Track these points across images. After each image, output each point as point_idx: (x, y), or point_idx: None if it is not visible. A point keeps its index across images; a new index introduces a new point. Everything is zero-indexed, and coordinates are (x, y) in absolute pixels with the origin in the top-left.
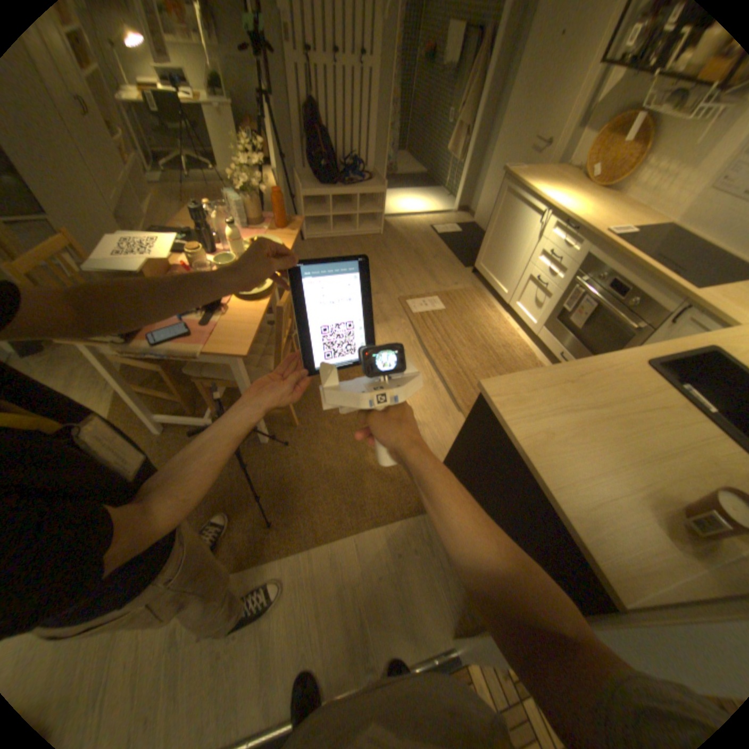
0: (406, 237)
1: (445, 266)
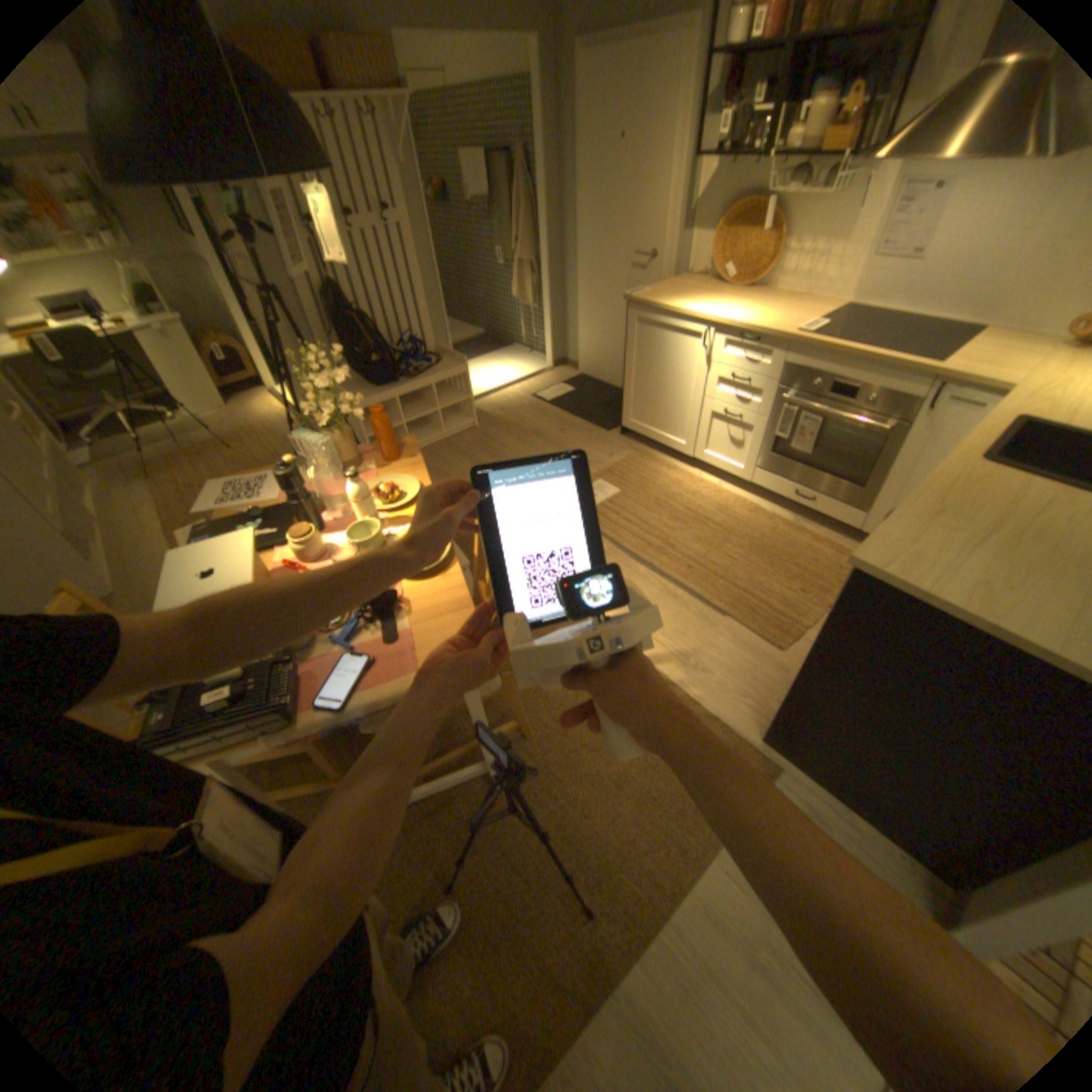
0: (510, 418)
1: (582, 437)
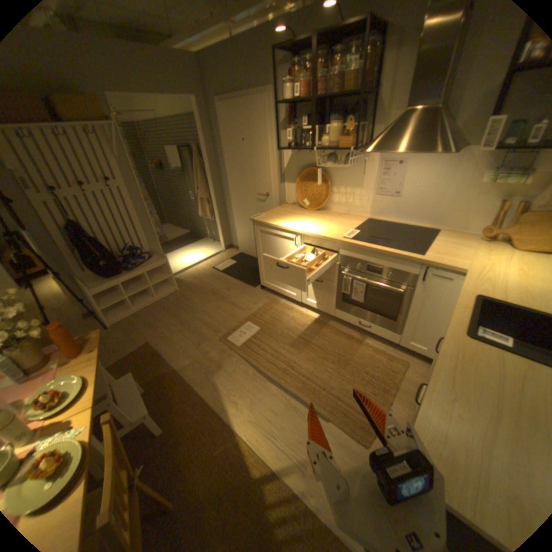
0: (199, 283)
1: (240, 292)
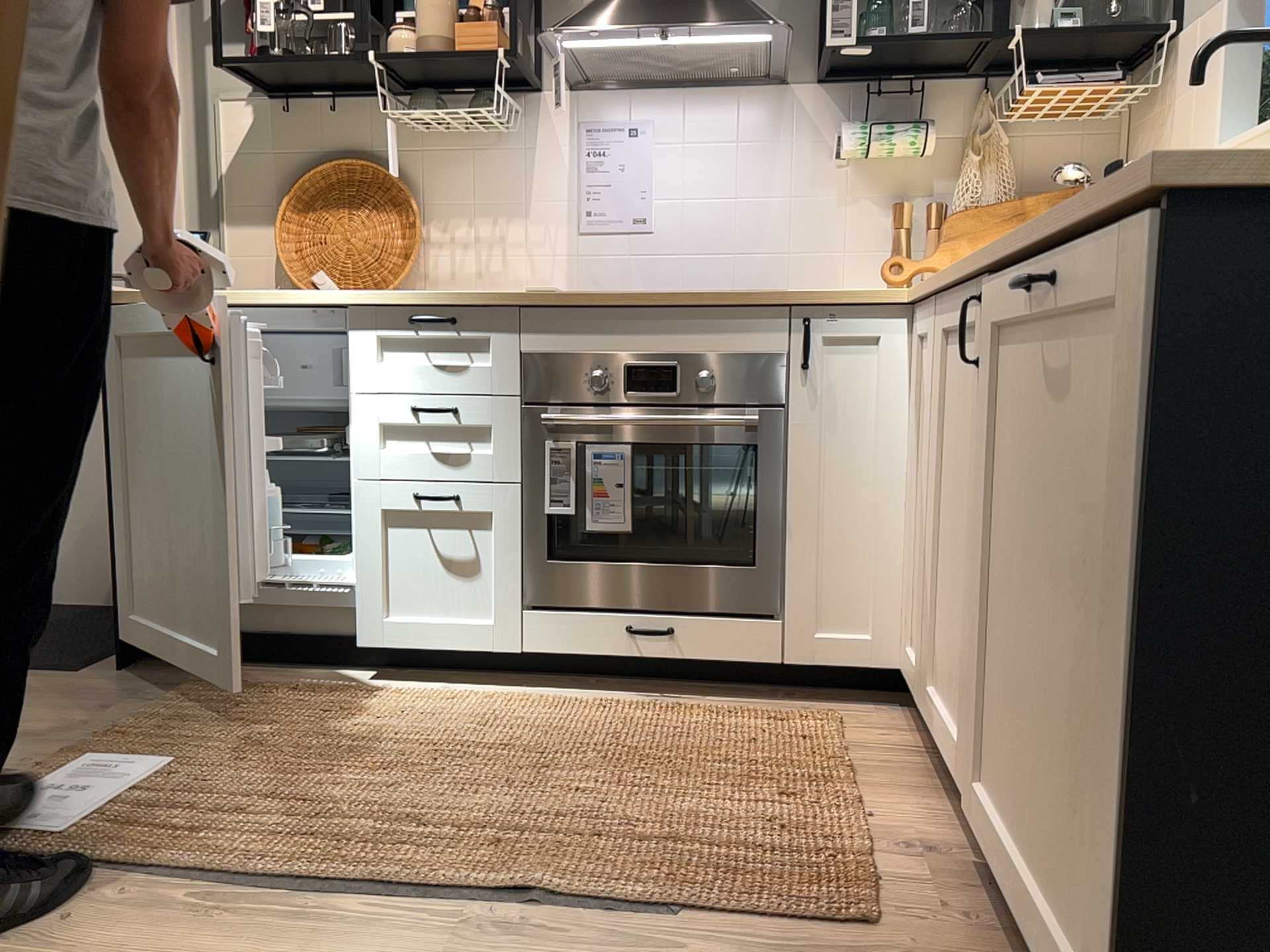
0: None
1: None
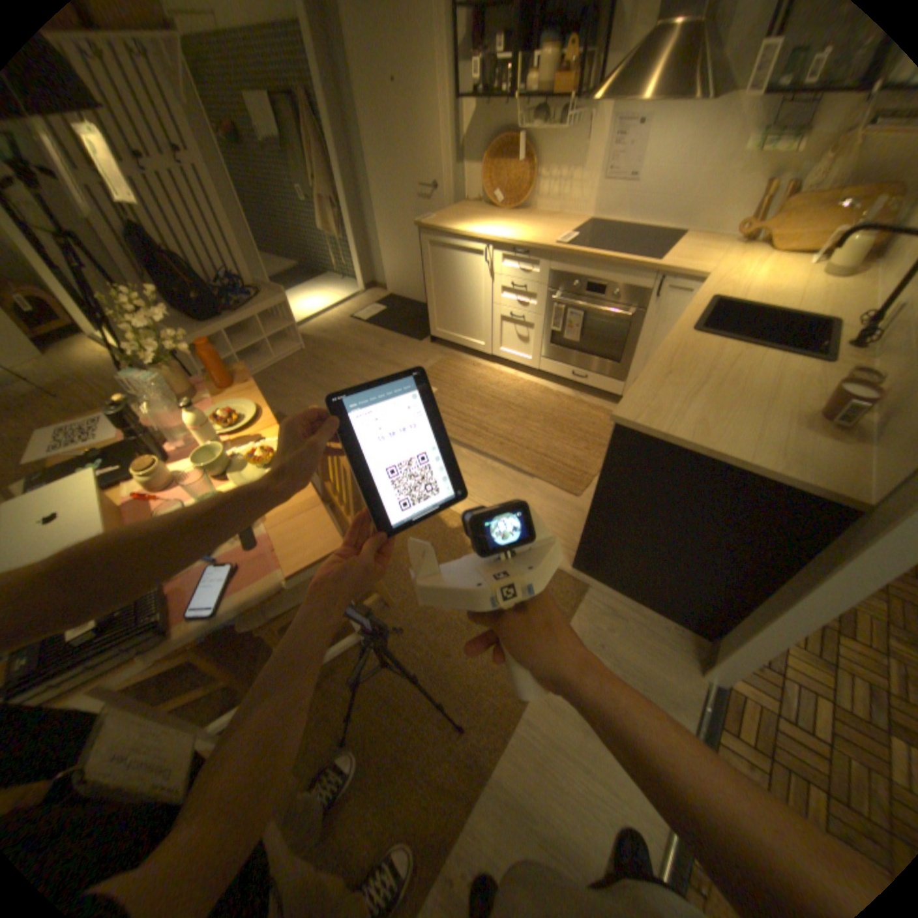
0: (334, 339)
1: (399, 348)
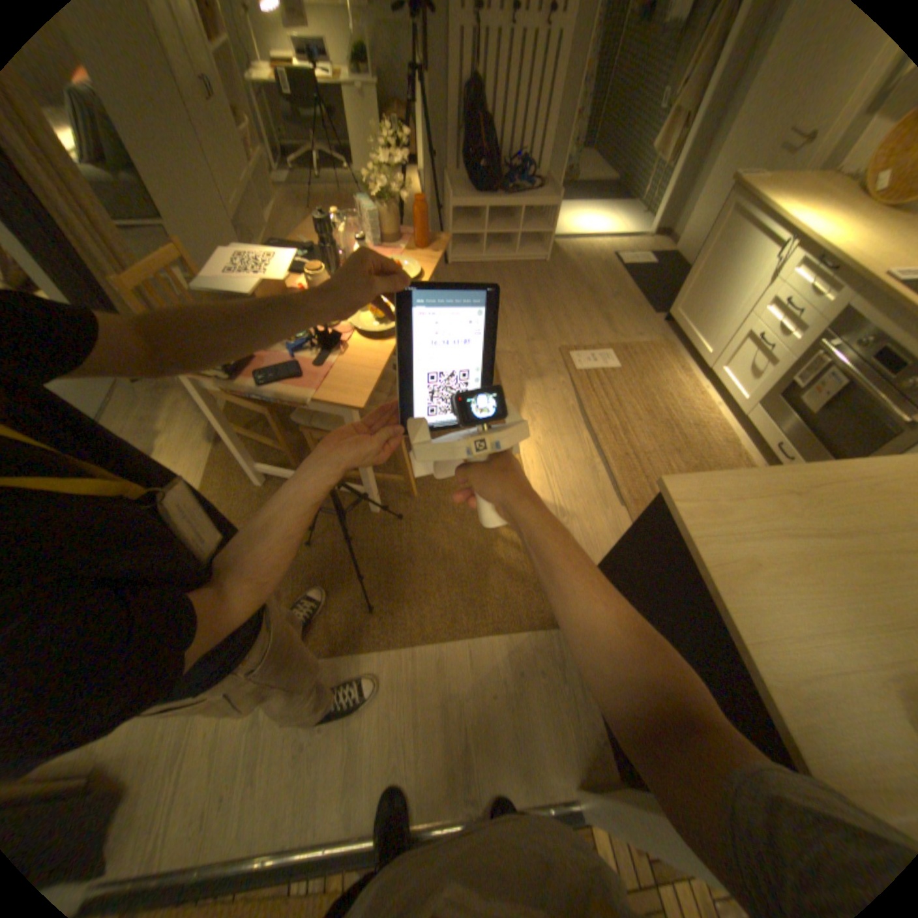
0: (579, 267)
1: (628, 309)
